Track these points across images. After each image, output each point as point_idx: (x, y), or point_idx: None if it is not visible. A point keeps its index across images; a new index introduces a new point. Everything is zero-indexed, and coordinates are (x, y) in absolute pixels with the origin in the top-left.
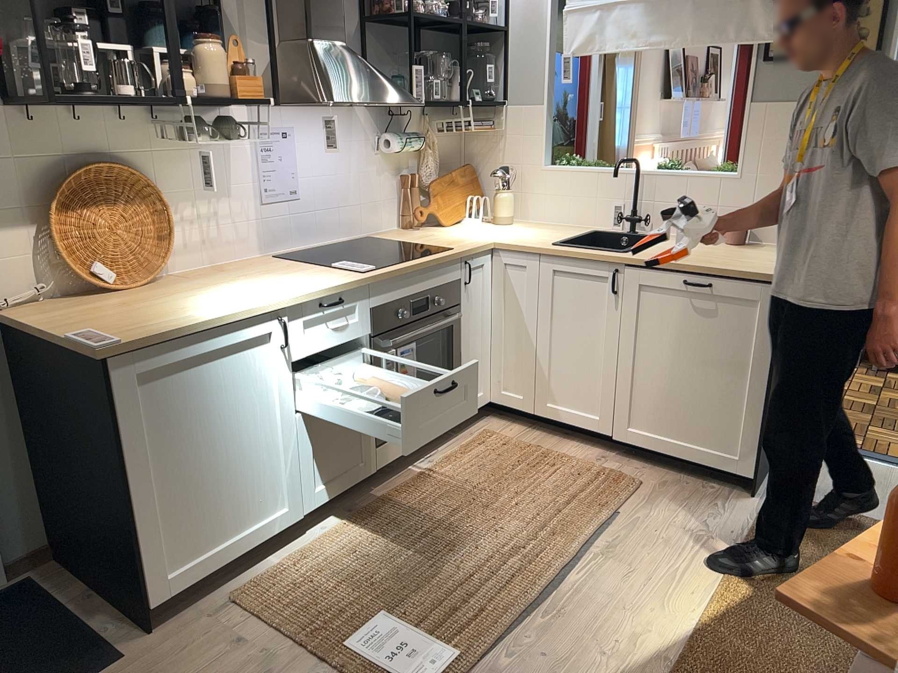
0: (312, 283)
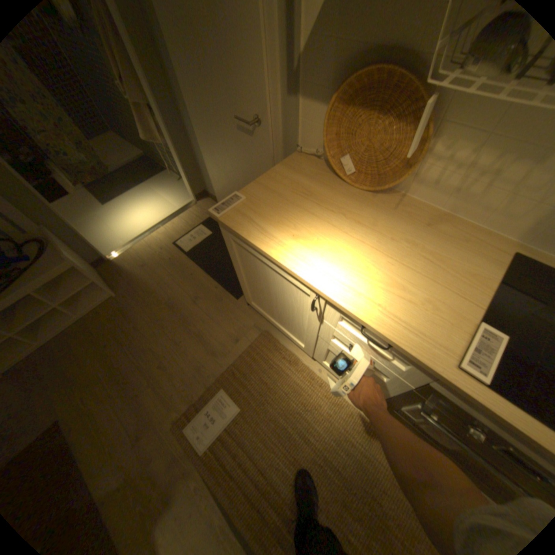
0: (389, 310)
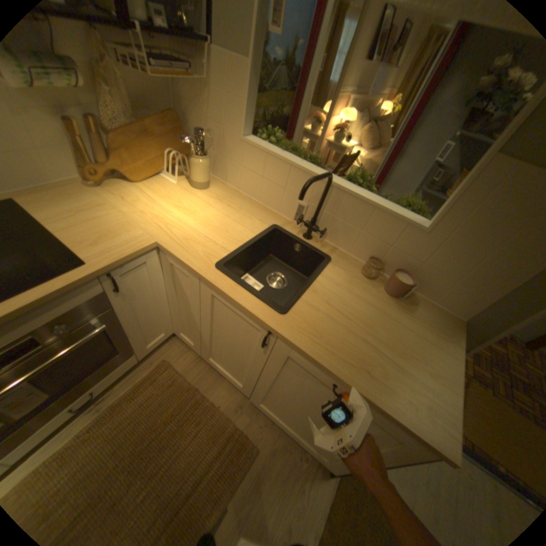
0: None
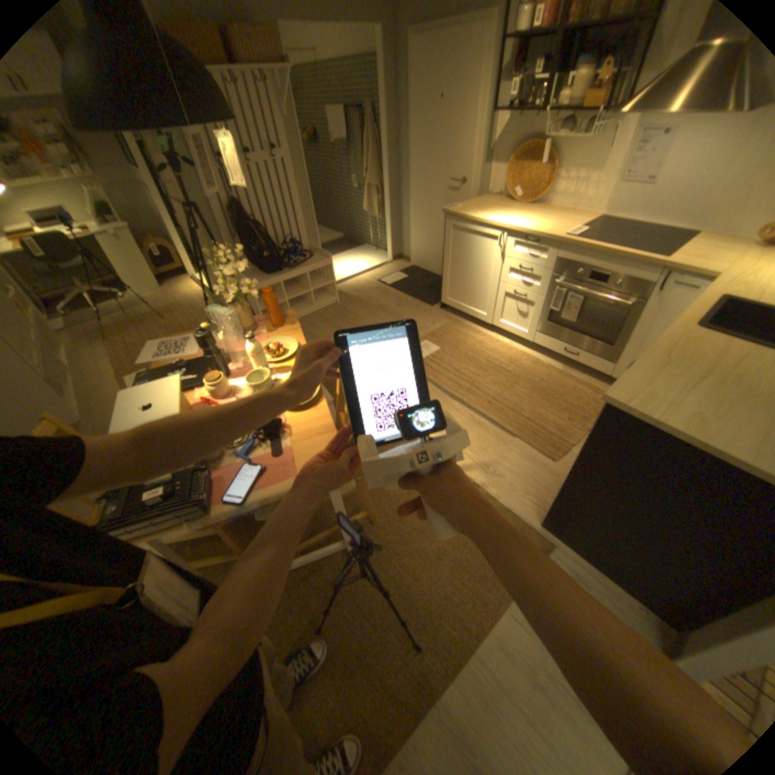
0: (536, 227)
